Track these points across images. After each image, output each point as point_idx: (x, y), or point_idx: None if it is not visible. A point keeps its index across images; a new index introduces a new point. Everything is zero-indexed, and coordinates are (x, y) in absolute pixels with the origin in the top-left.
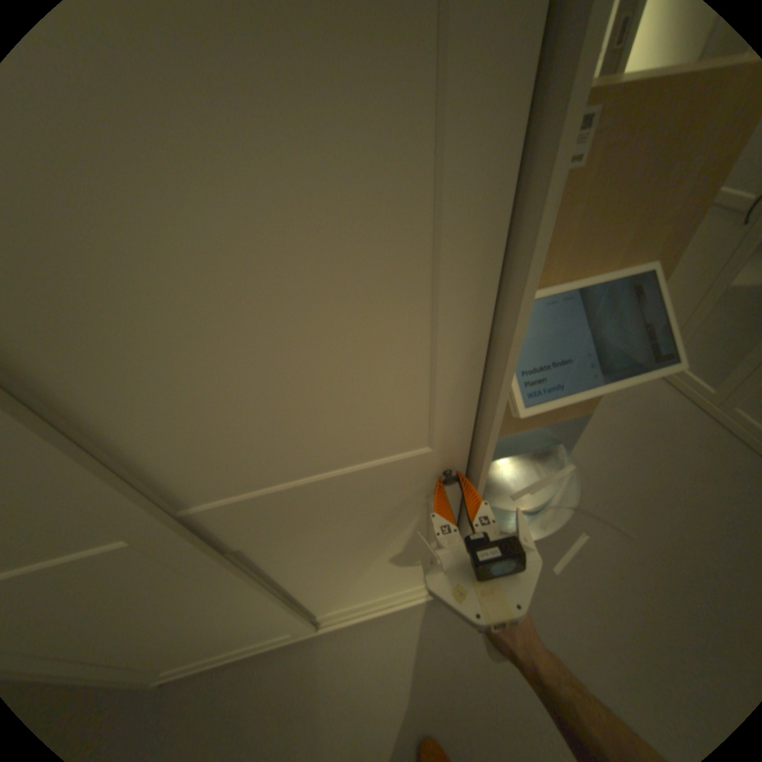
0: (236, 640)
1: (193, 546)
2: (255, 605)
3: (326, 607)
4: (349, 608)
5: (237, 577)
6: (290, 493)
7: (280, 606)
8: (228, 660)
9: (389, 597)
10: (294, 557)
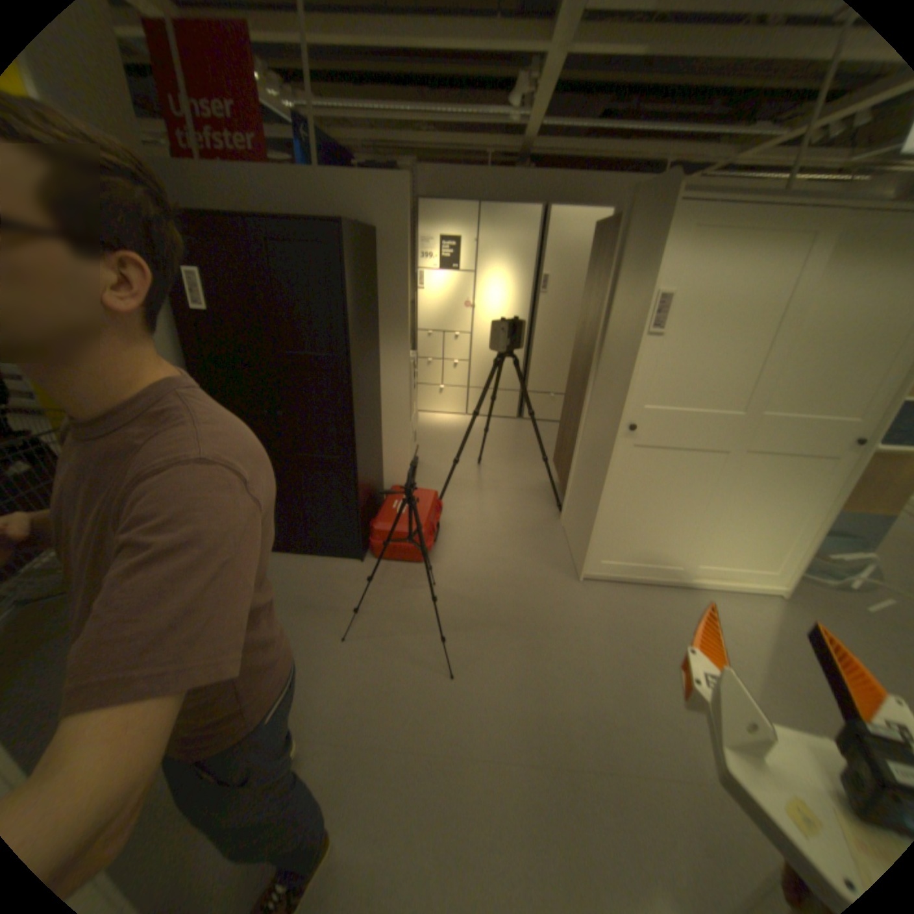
0: (666, 547)
1: (754, 430)
2: (718, 503)
3: (715, 555)
4: (722, 570)
5: (738, 468)
6: (798, 421)
7: (717, 519)
8: (637, 574)
9: (749, 573)
10: (754, 477)
